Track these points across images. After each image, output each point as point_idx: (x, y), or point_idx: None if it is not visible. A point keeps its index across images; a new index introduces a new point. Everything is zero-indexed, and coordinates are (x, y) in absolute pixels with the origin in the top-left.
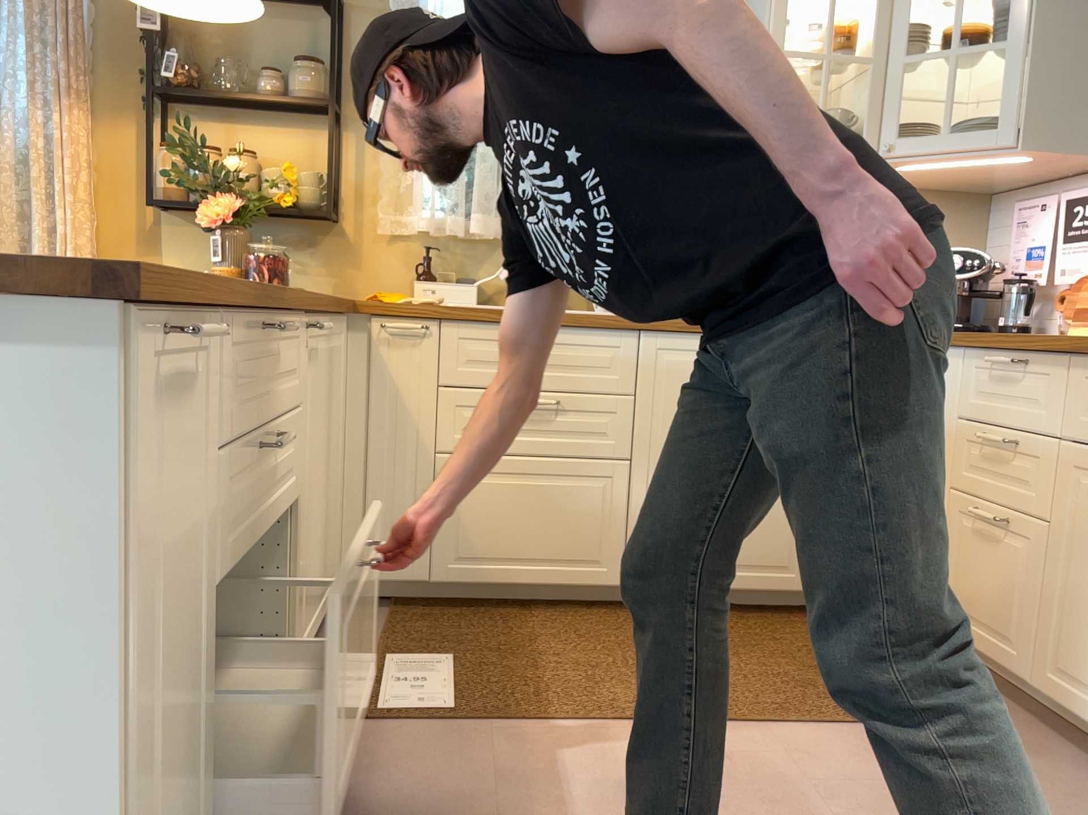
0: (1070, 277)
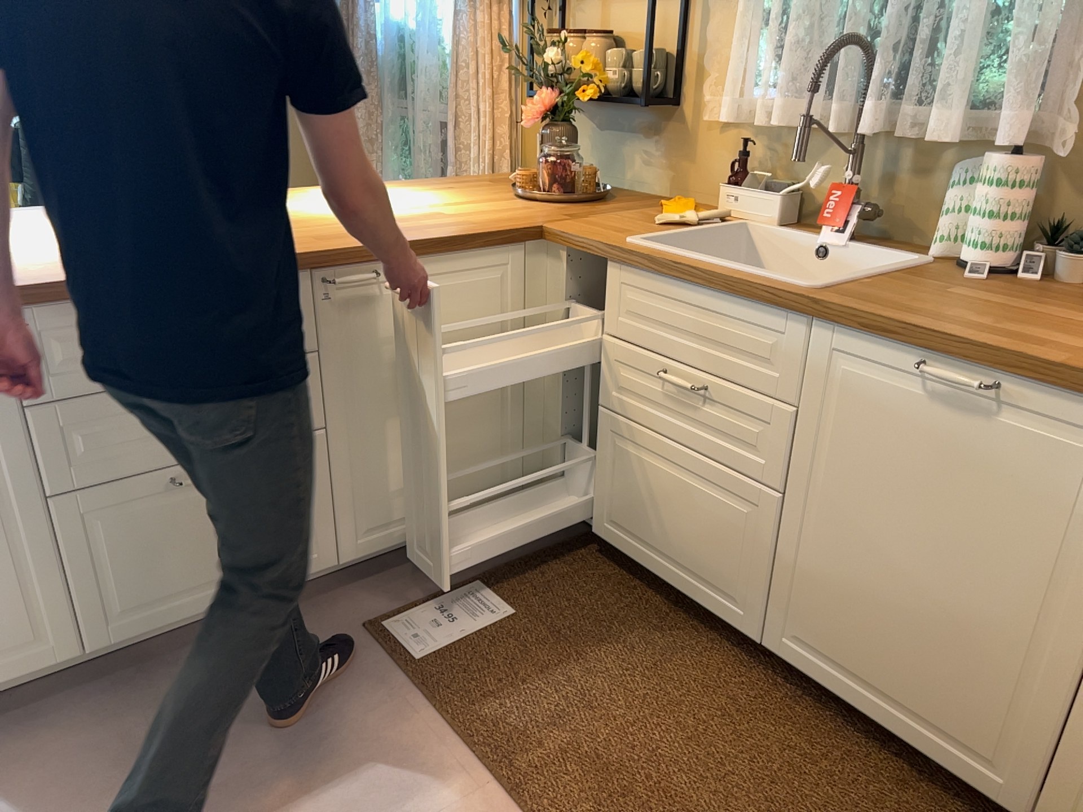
0: None
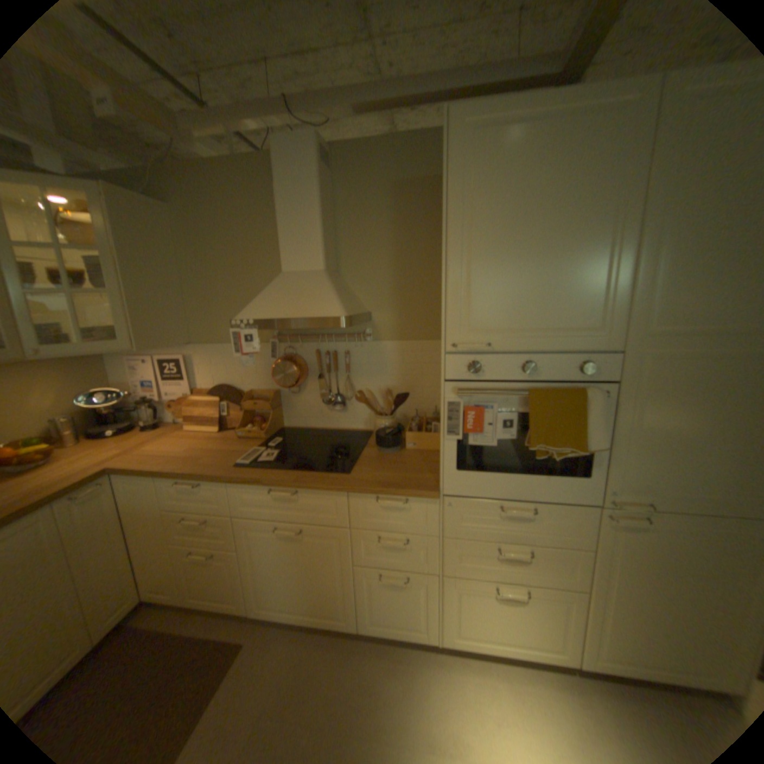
0: (170, 397)
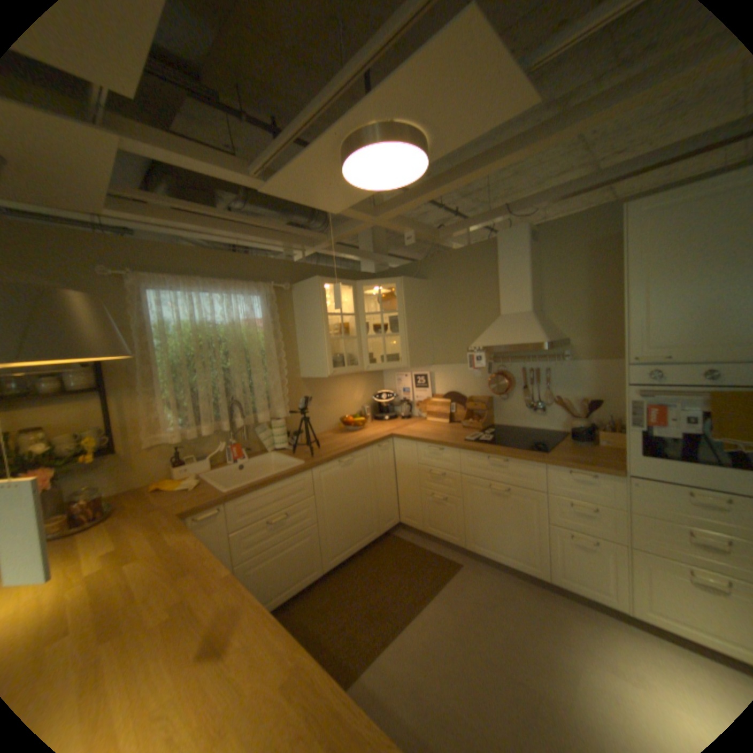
0: (418, 399)
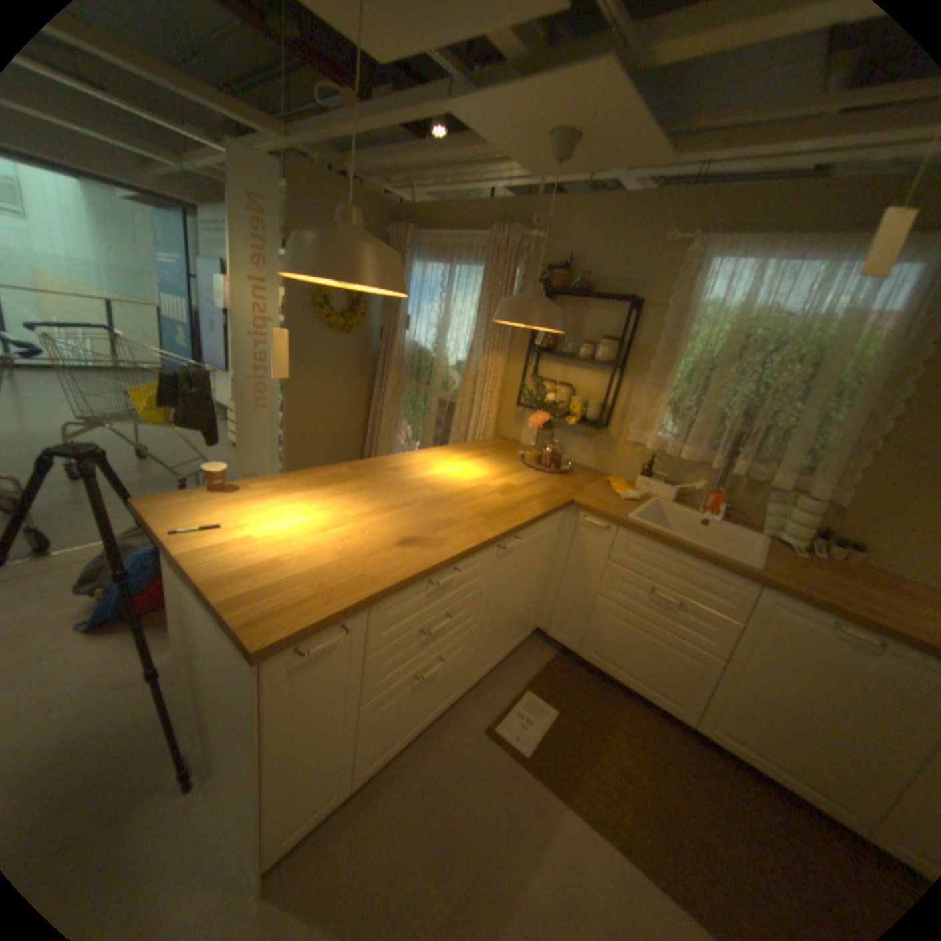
0: None
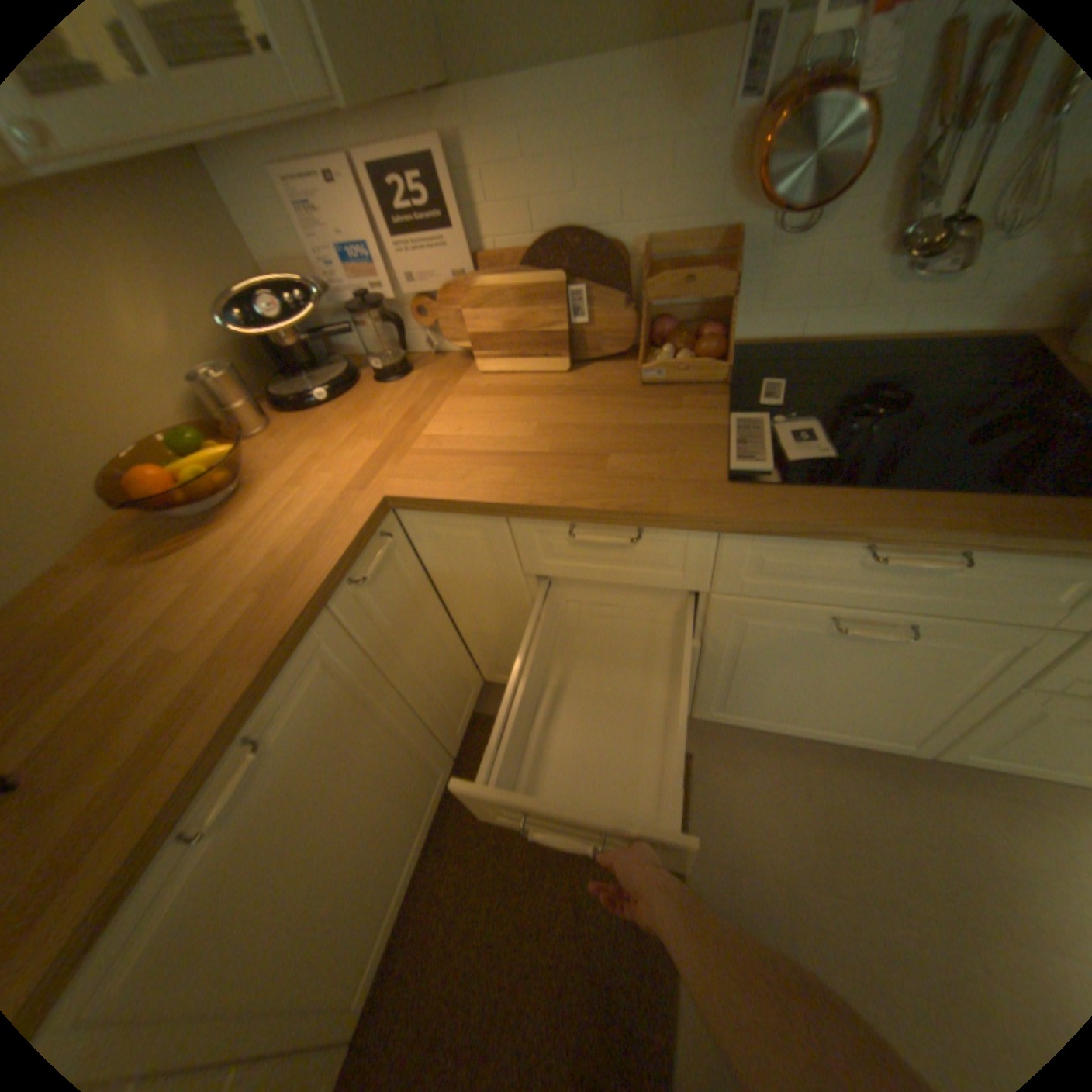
0: (420, 283)
